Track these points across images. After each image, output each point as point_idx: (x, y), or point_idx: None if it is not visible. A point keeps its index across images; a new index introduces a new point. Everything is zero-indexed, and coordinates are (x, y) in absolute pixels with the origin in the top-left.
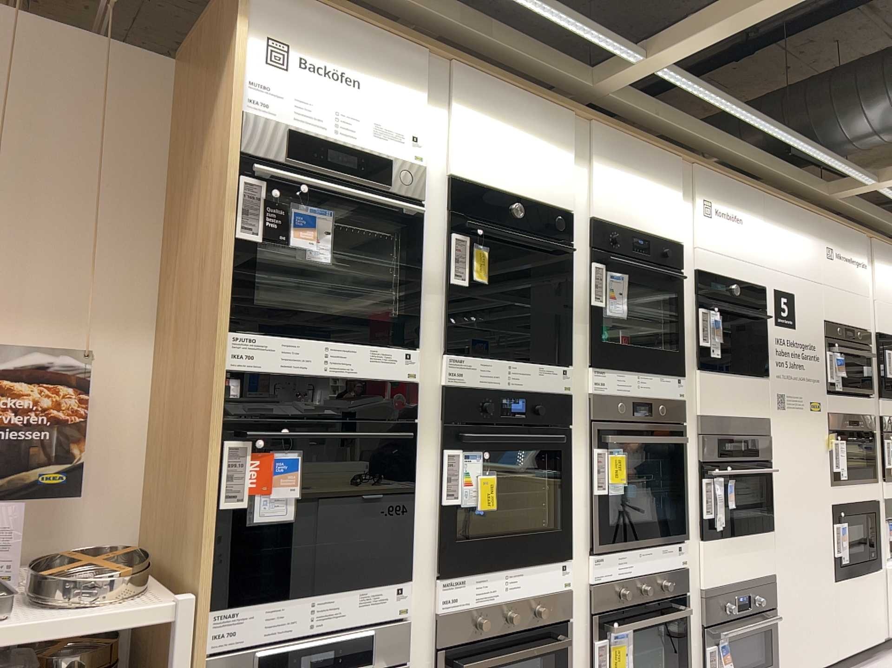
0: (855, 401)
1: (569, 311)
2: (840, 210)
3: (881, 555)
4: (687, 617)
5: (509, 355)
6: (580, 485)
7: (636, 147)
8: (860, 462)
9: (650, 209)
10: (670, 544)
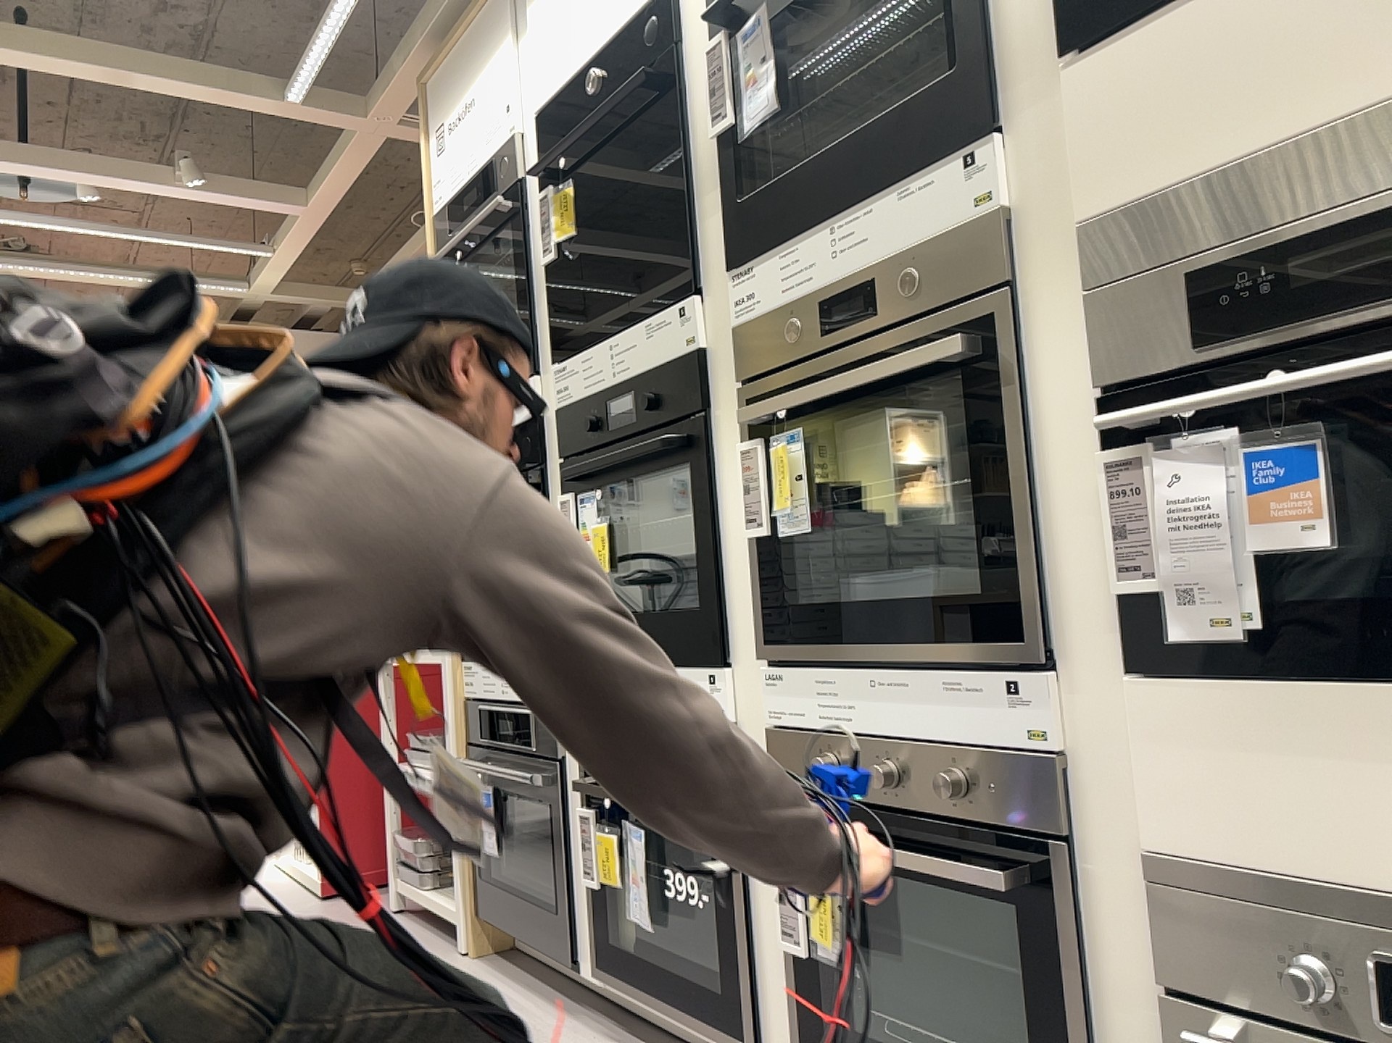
0: None
1: (685, 185)
2: None
3: None
4: (1075, 919)
5: (620, 325)
6: (740, 523)
7: None
8: None
9: None
10: (977, 673)
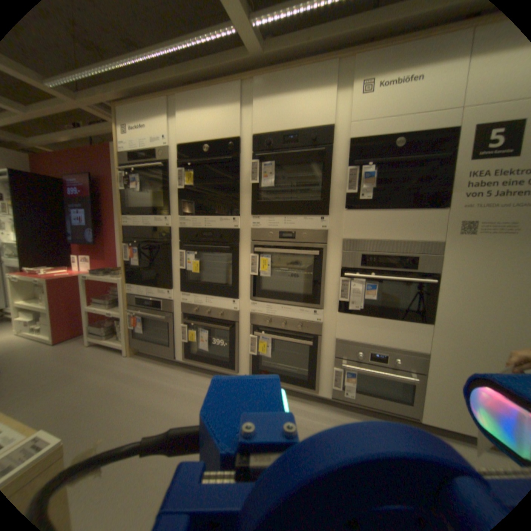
0: None
1: (238, 189)
2: None
3: None
4: (319, 347)
5: (208, 213)
6: (245, 269)
7: (289, 73)
8: None
9: (300, 110)
10: (306, 307)
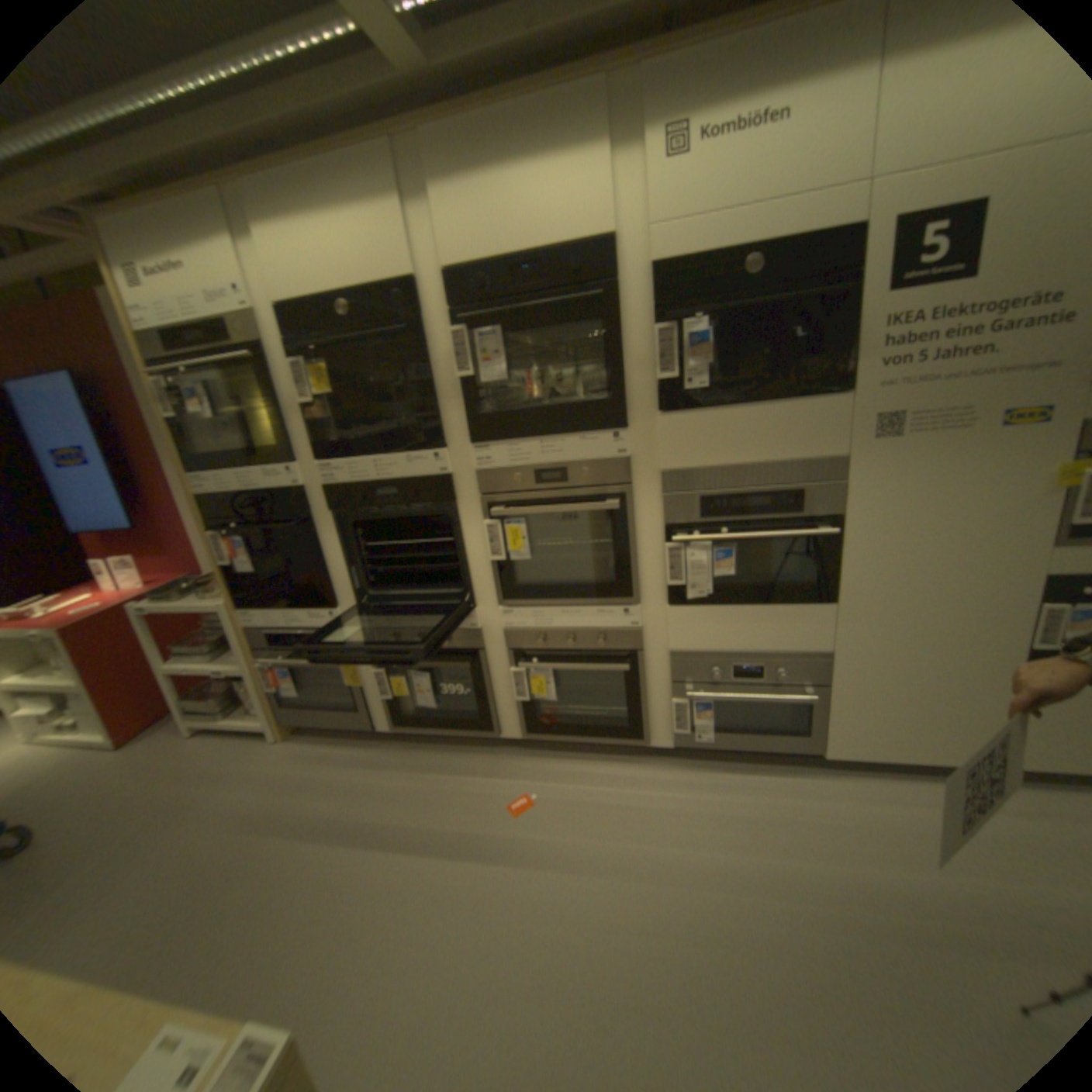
0: None
1: (430, 393)
2: None
3: None
4: (642, 671)
5: (376, 451)
6: (478, 553)
7: (496, 118)
8: None
9: (536, 207)
10: (609, 608)
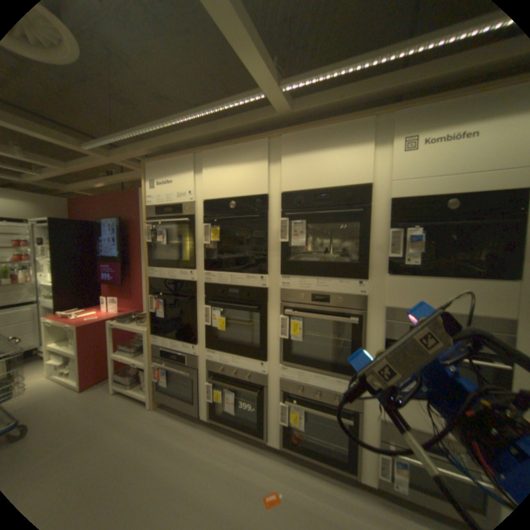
0: None
1: (265, 247)
2: None
3: None
4: (362, 428)
5: (234, 270)
6: (274, 332)
7: (320, 132)
8: None
9: (333, 169)
10: (345, 381)
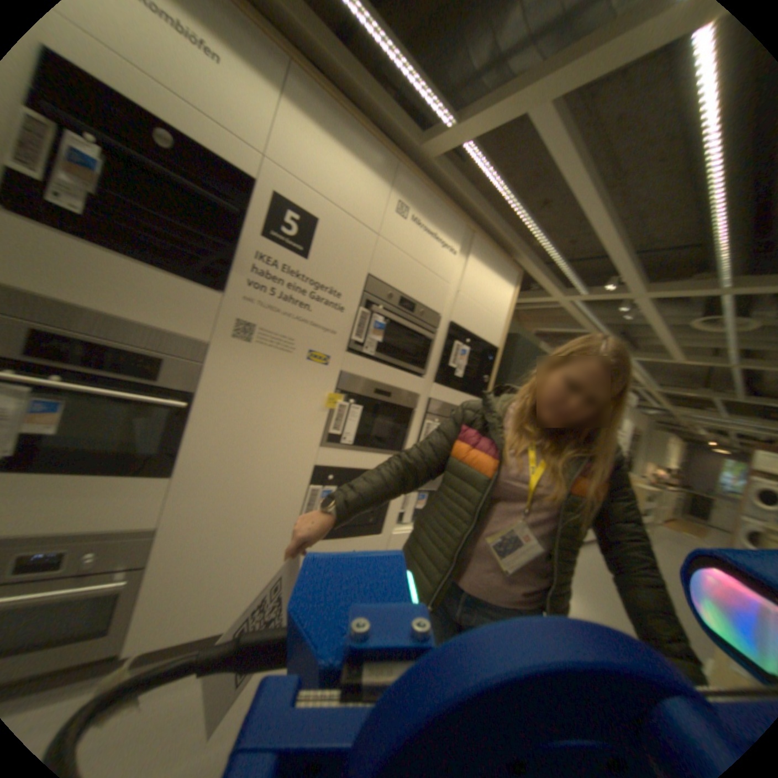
0: (395, 374)
1: None
2: (444, 185)
3: (387, 523)
4: None
5: None
6: None
7: None
8: (384, 434)
9: None
10: None
